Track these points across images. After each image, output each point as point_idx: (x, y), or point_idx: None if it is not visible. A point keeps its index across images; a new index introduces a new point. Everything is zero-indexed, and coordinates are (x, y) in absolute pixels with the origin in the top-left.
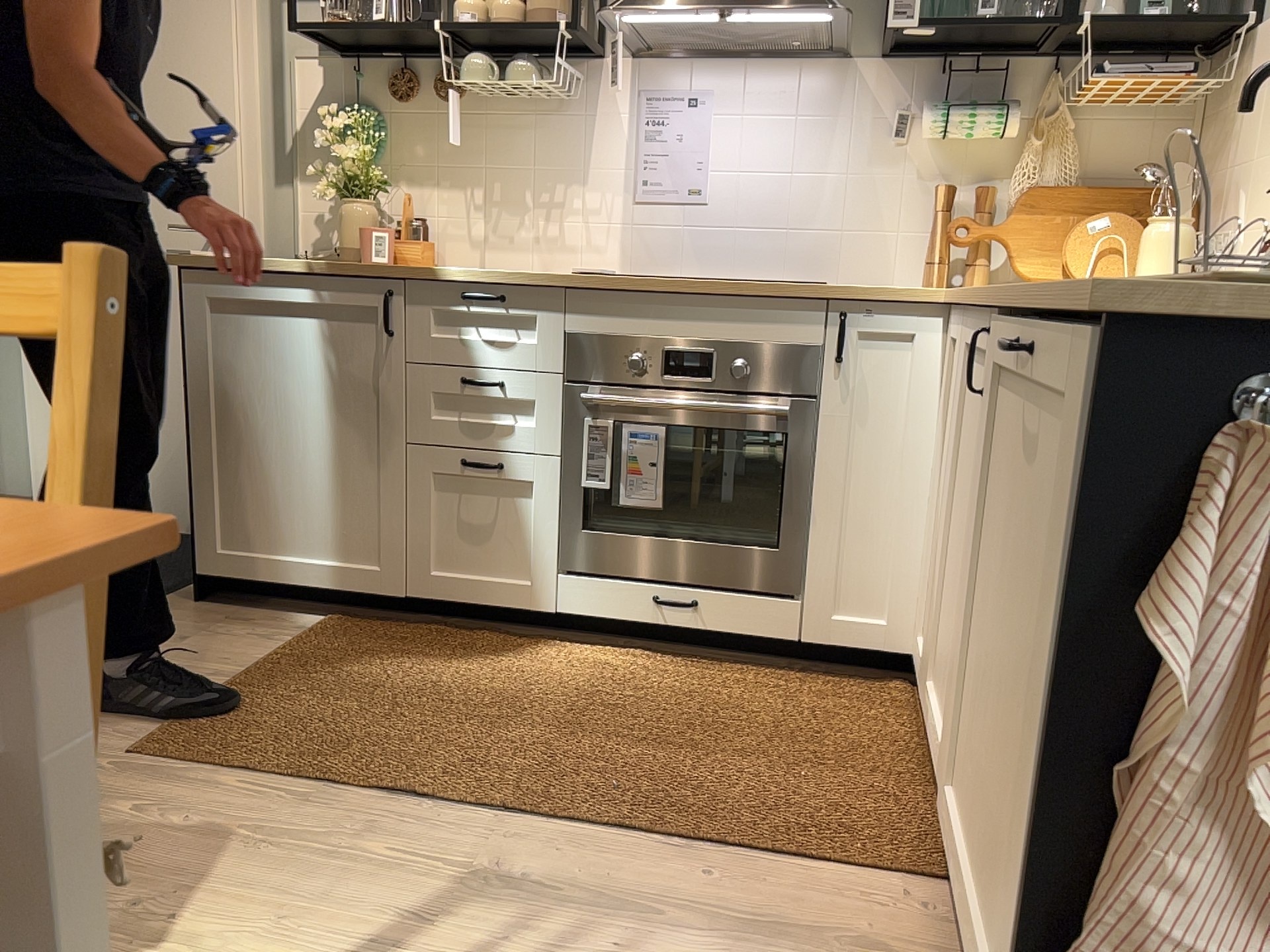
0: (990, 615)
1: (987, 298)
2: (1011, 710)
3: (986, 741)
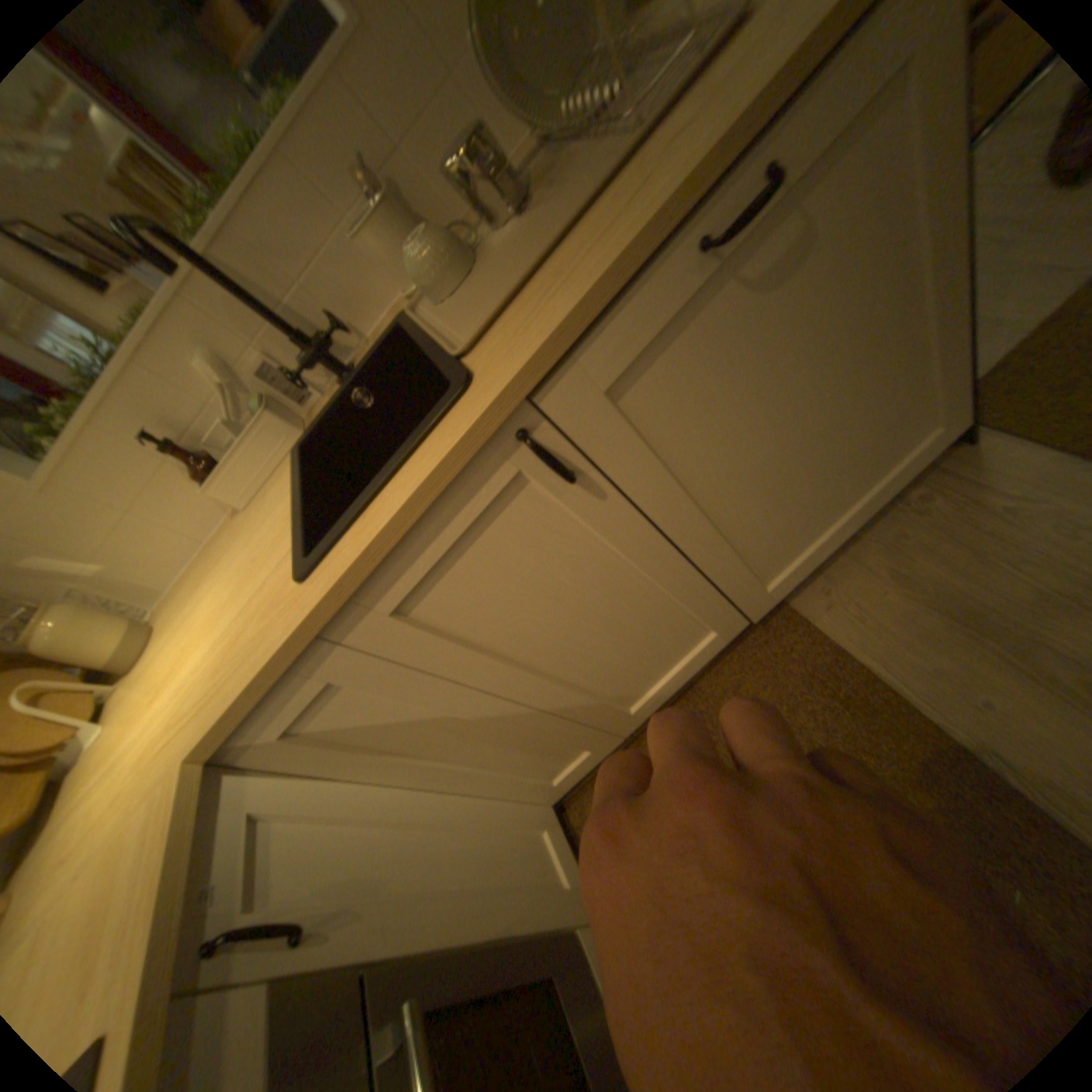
0: (766, 465)
1: (505, 409)
2: (867, 392)
3: (823, 478)
